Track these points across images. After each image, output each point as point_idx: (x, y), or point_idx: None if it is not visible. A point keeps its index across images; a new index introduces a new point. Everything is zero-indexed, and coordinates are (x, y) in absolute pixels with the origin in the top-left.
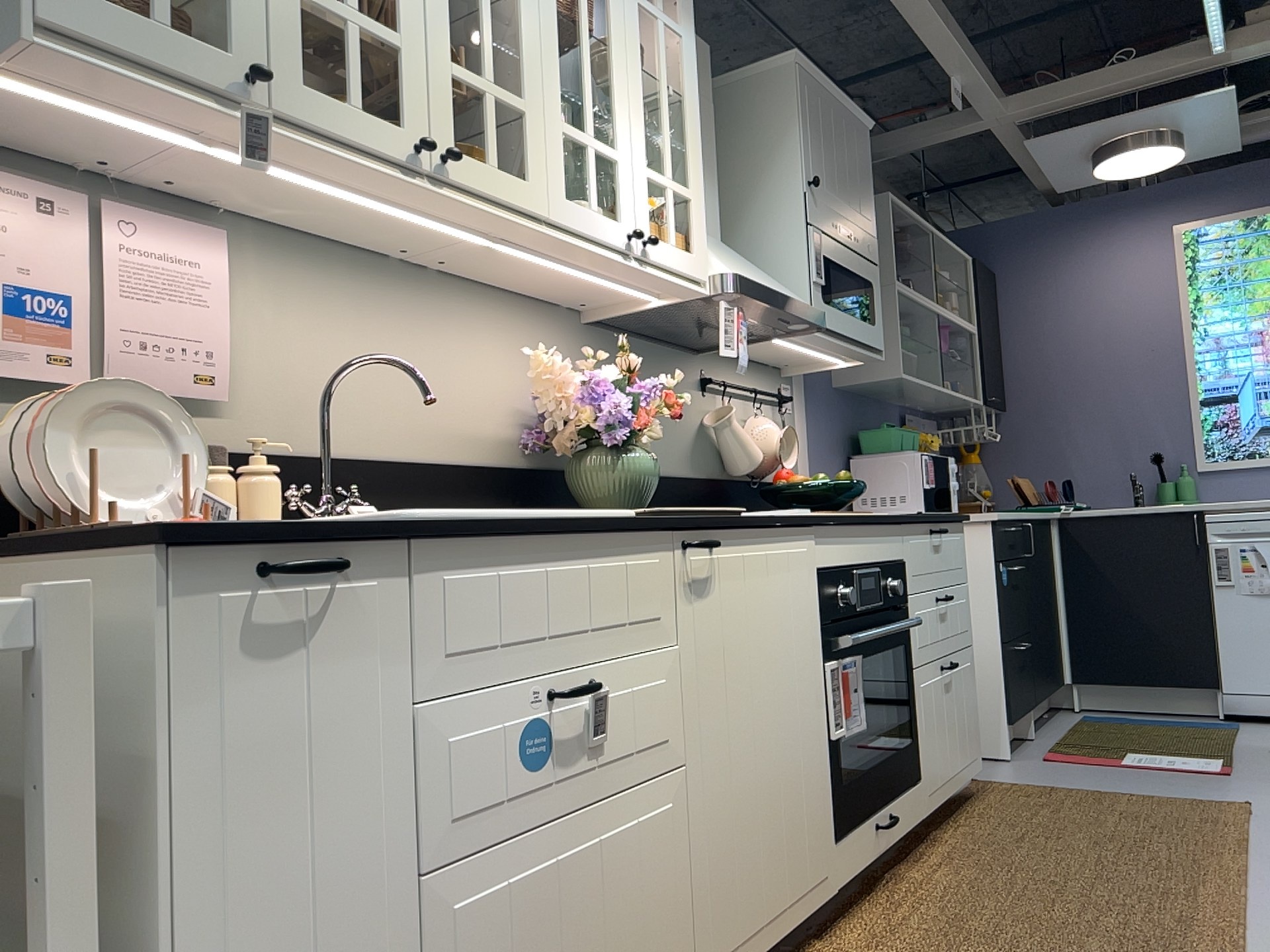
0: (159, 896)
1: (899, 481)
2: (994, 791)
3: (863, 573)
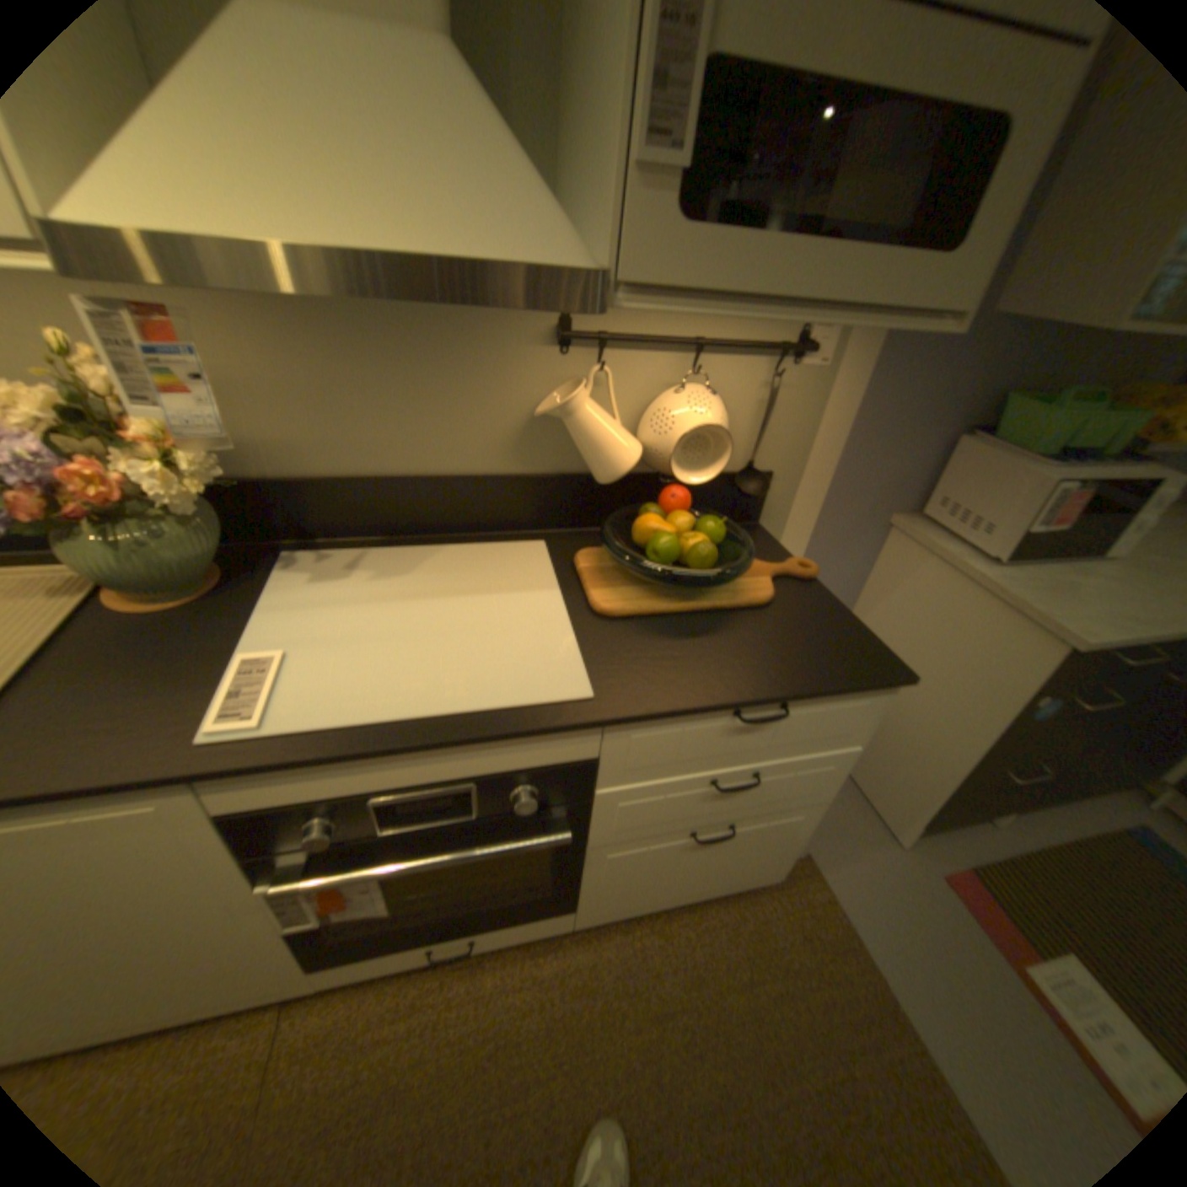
0: None
1: (1005, 497)
2: (788, 900)
3: (413, 793)
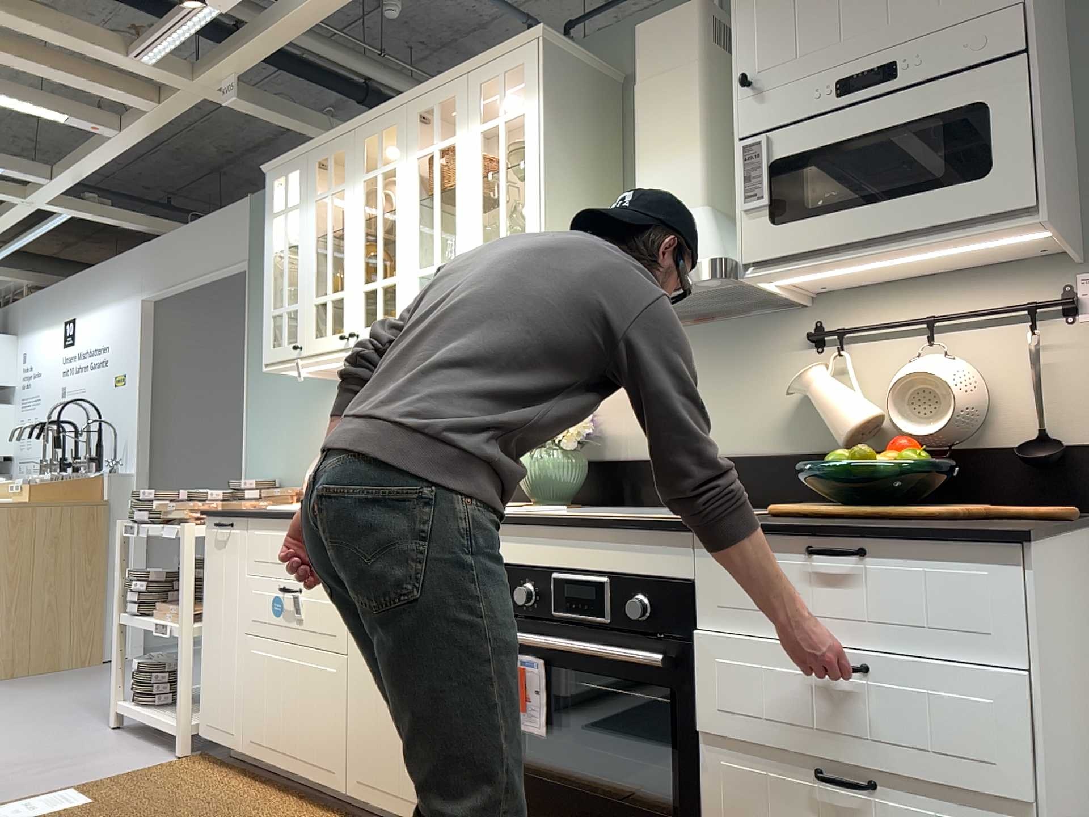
0: (204, 602)
1: None
2: None
3: (576, 580)
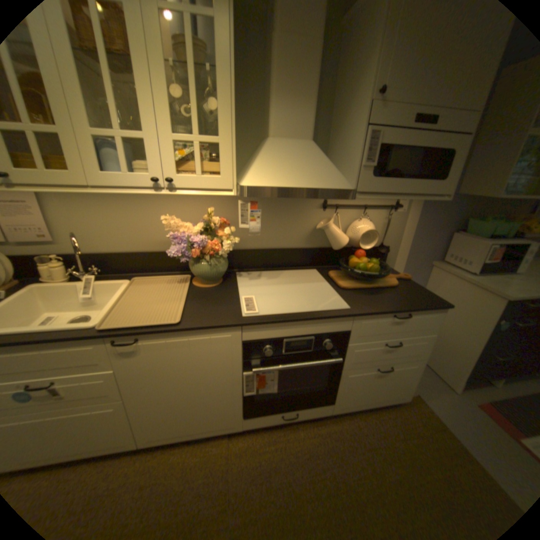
0: None
1: (474, 252)
2: (413, 411)
3: (296, 339)
